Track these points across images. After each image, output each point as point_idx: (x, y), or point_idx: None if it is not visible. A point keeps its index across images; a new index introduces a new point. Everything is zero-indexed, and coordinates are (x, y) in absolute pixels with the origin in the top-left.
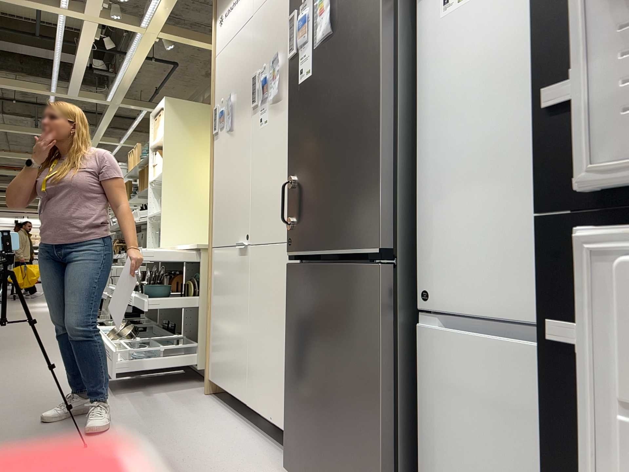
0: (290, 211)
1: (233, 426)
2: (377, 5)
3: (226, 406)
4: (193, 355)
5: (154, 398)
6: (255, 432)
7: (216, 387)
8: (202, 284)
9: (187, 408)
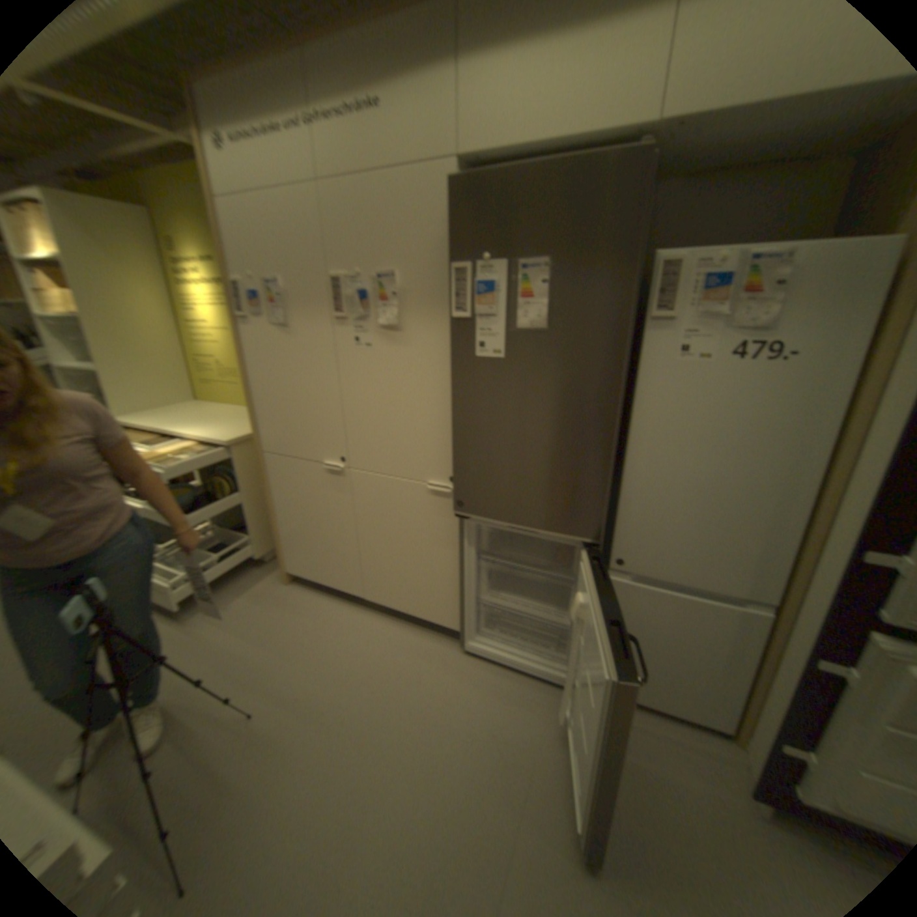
0: (458, 476)
1: (353, 617)
2: (621, 333)
3: (321, 593)
4: (240, 545)
5: (234, 611)
6: (380, 617)
7: (291, 574)
8: (239, 479)
9: (286, 611)
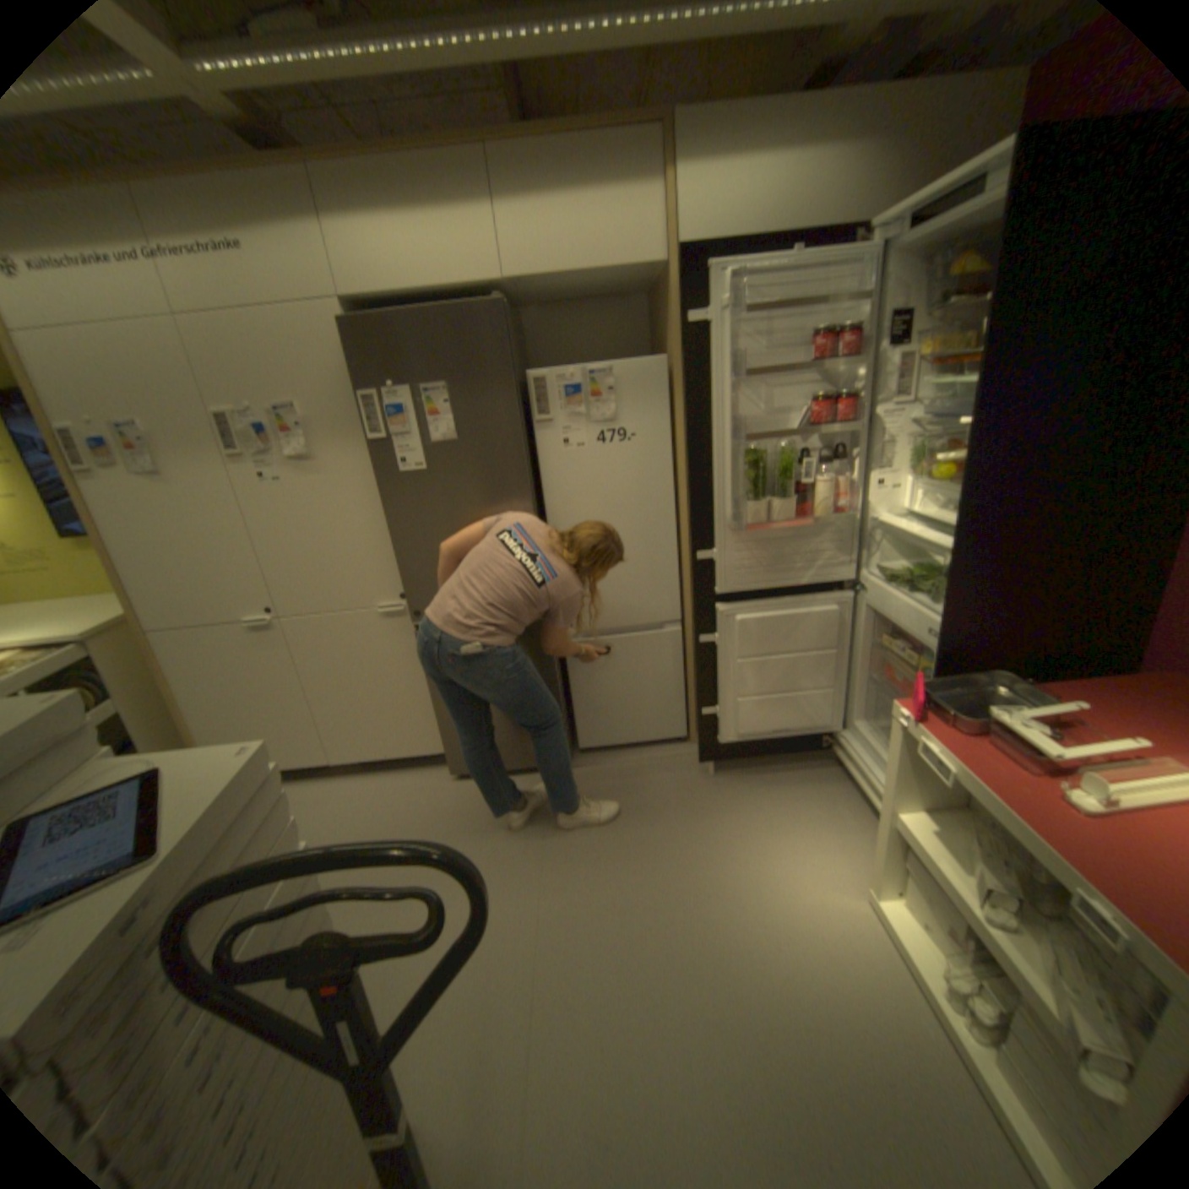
0: (411, 587)
1: (324, 789)
2: (518, 437)
3: None
4: None
5: None
6: (356, 778)
7: None
8: (113, 681)
9: None
